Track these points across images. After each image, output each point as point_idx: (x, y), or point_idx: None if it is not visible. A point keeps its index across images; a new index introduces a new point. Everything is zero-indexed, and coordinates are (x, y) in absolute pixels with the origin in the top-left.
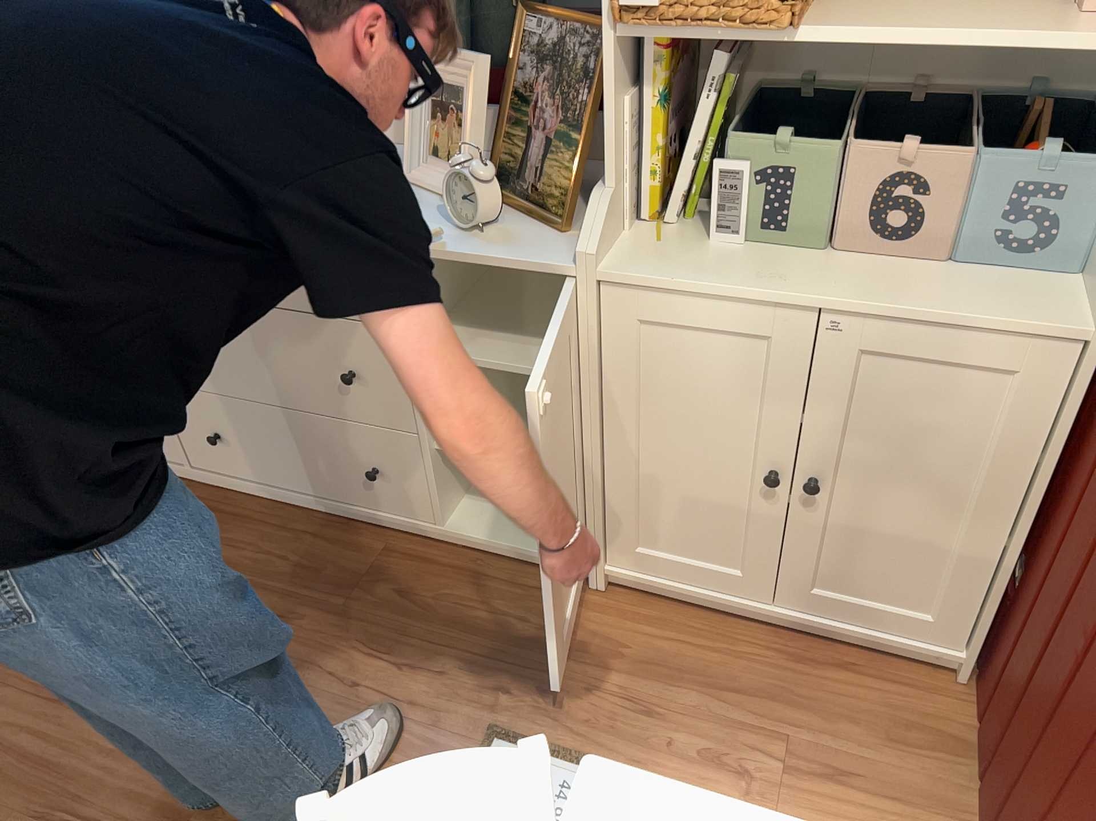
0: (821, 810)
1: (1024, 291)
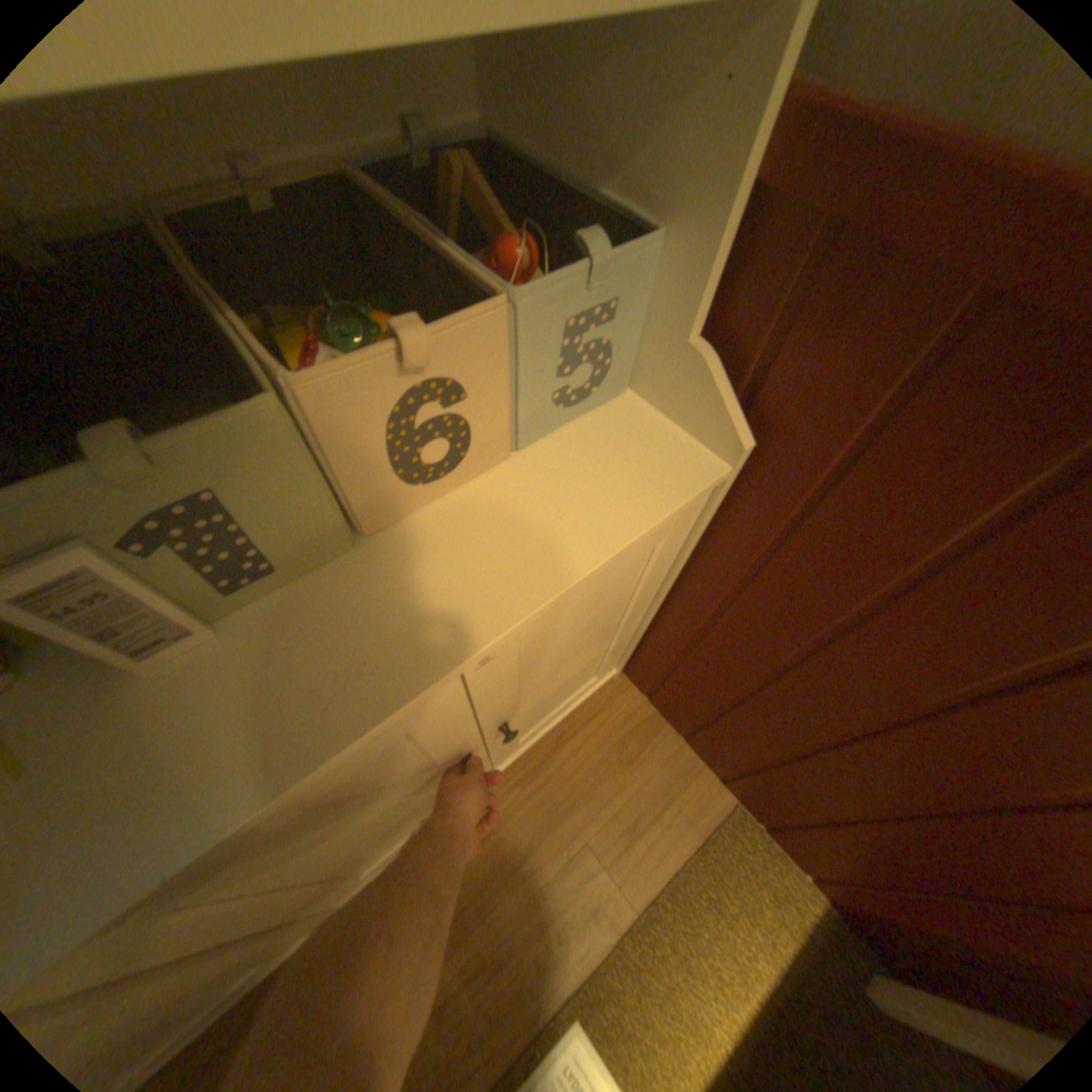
0: (649, 875)
1: (620, 452)
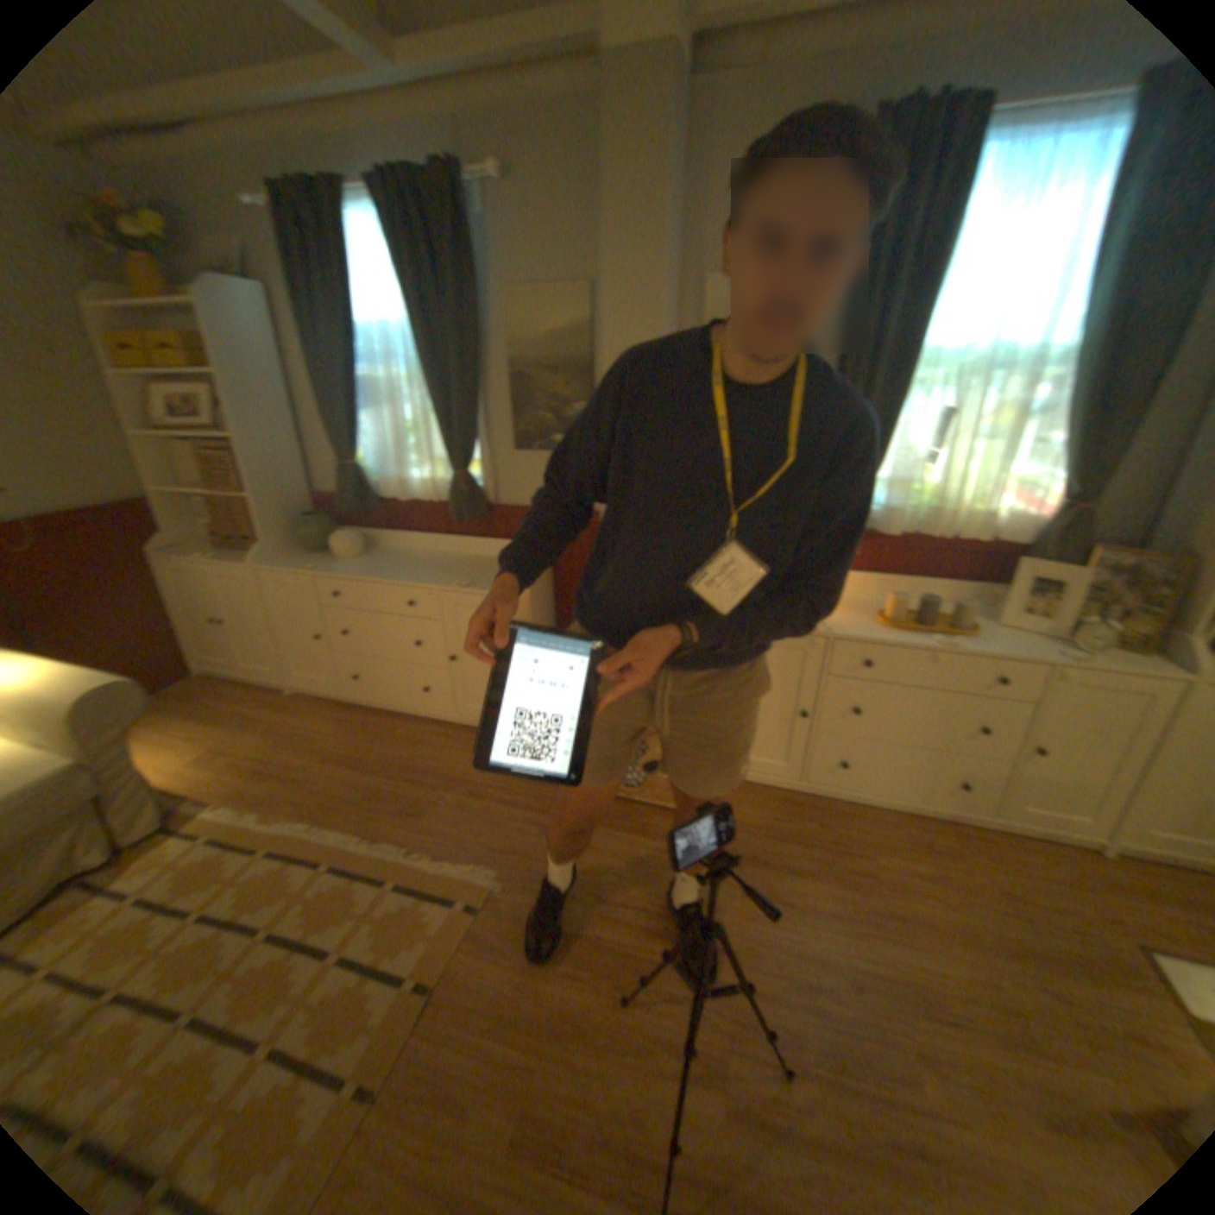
0: None
1: None
